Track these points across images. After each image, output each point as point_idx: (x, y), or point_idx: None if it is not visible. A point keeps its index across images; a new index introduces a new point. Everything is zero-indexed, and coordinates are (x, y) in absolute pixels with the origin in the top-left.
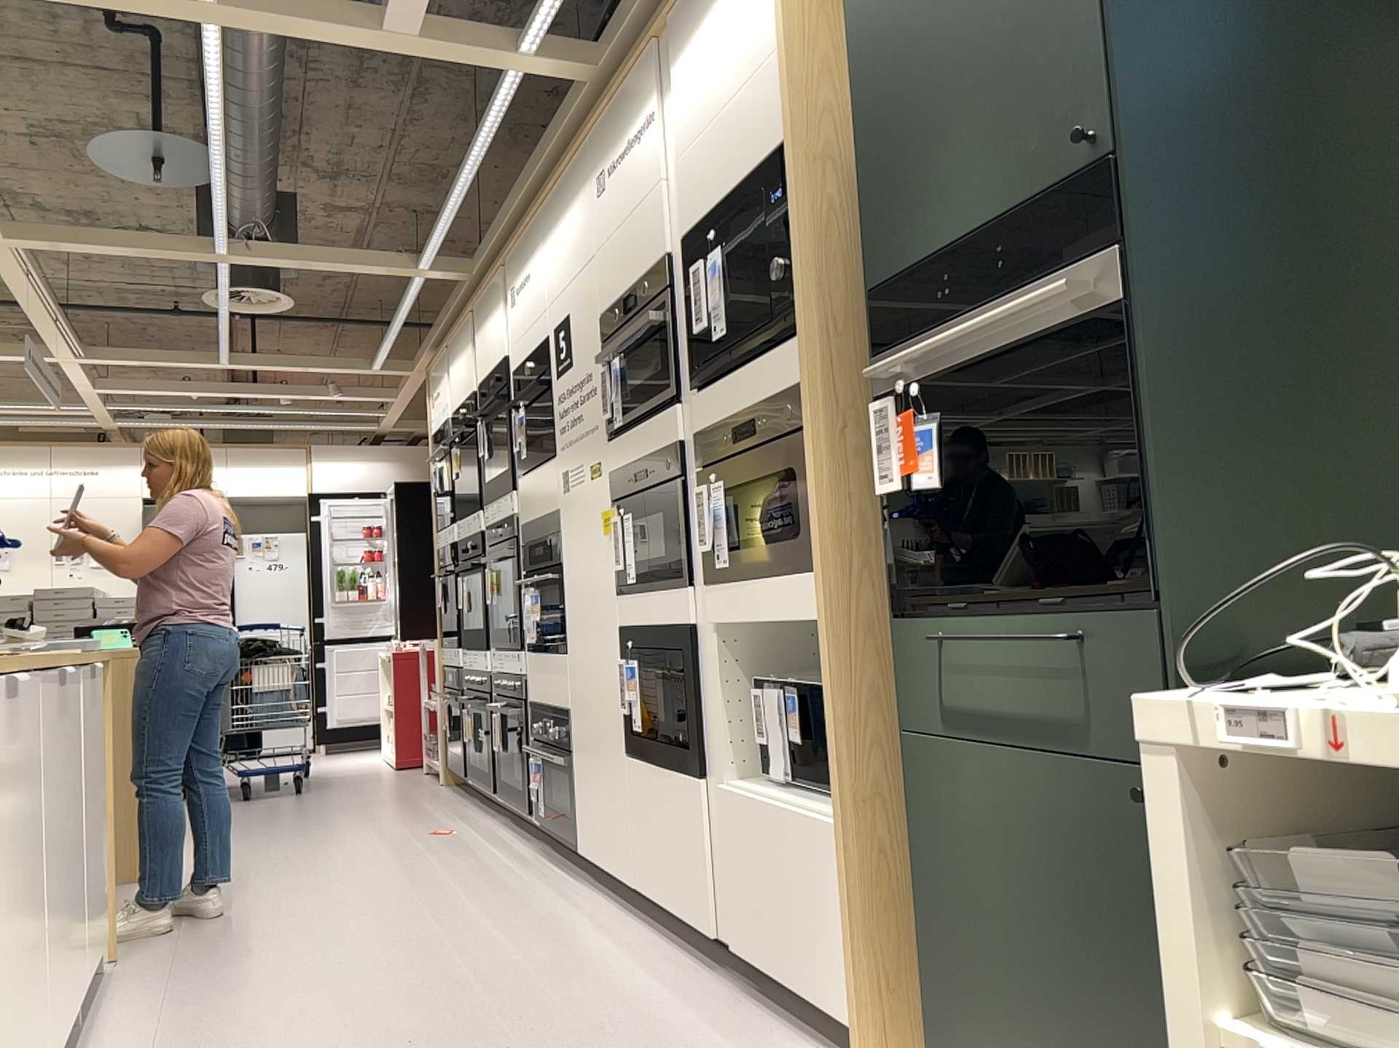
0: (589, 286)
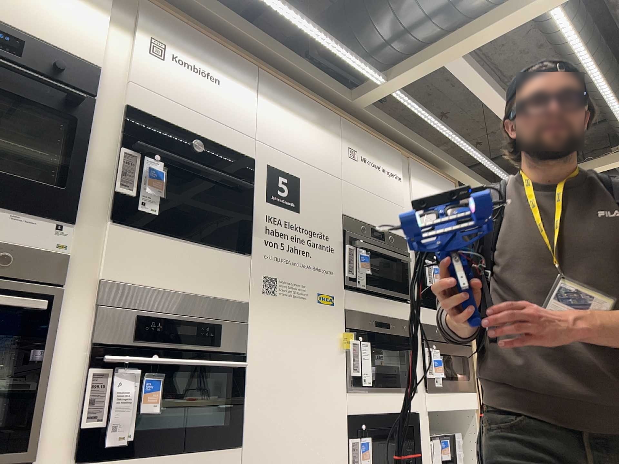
0: (331, 190)
